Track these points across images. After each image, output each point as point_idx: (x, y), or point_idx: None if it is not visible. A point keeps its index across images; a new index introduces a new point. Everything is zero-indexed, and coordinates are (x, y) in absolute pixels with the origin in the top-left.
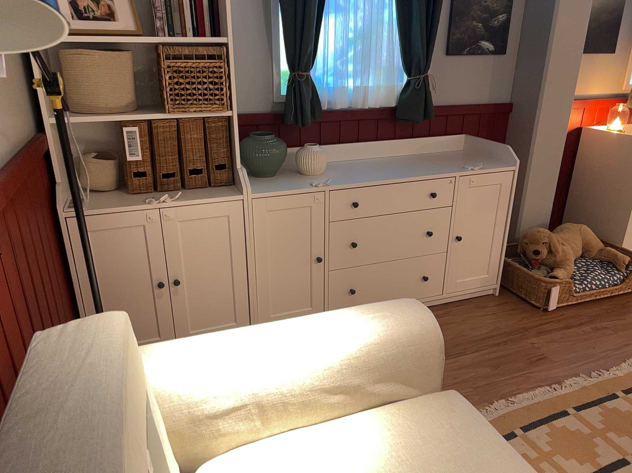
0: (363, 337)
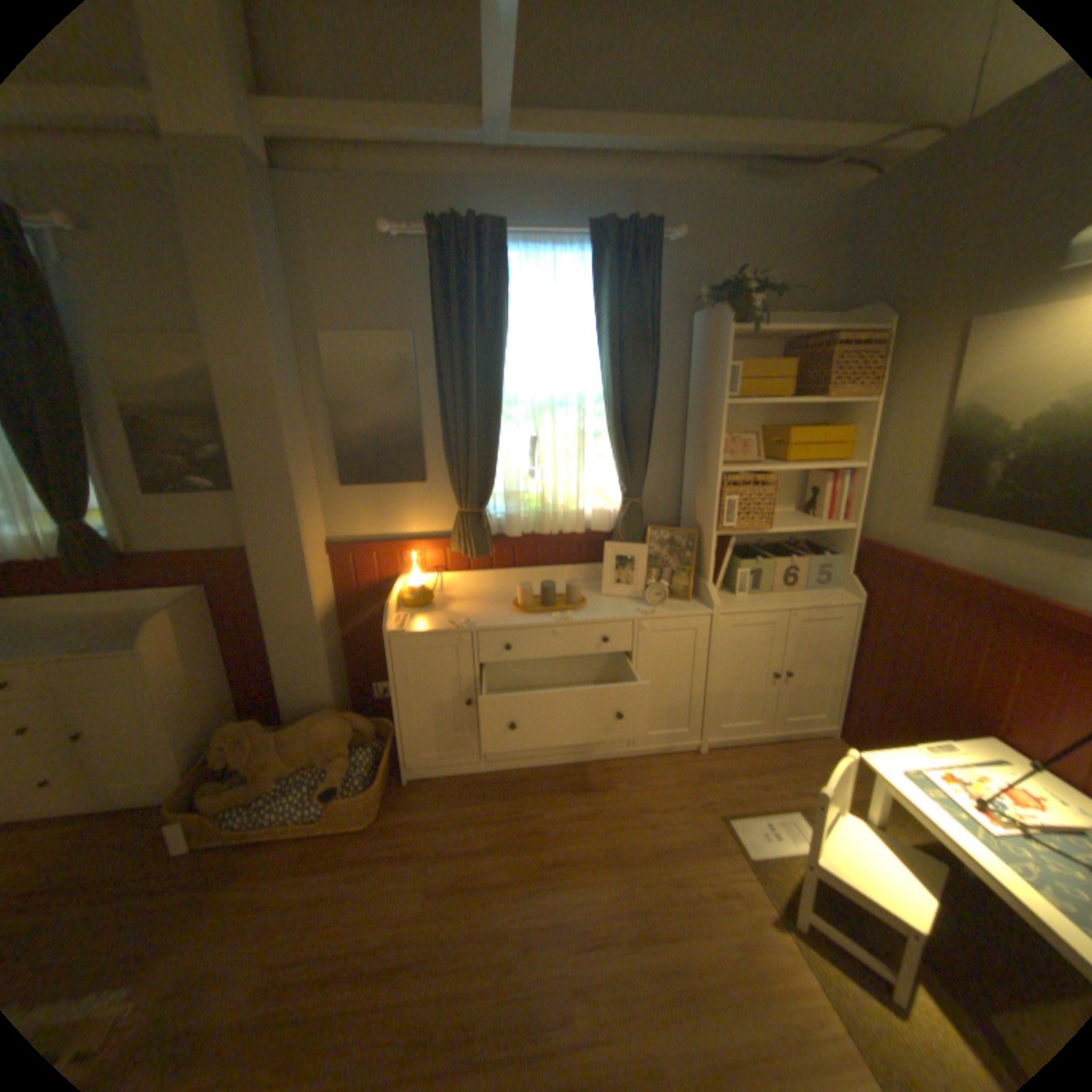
0: None
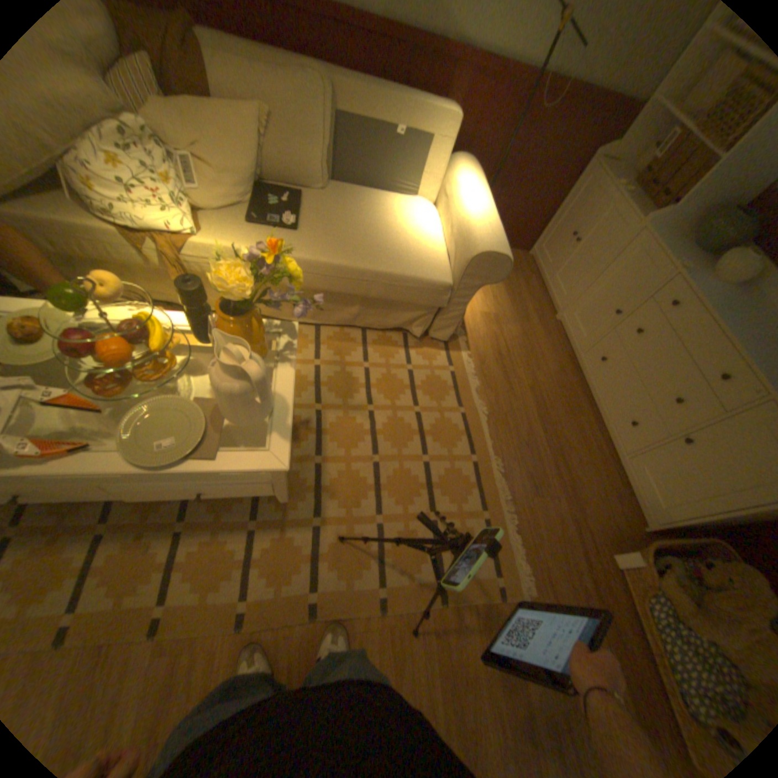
0: (474, 225)
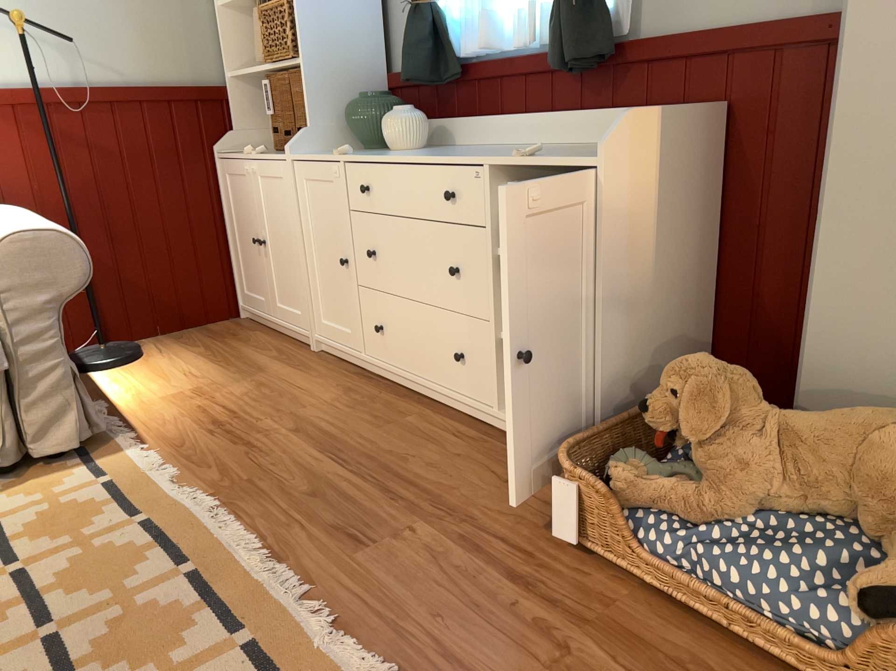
0: None
